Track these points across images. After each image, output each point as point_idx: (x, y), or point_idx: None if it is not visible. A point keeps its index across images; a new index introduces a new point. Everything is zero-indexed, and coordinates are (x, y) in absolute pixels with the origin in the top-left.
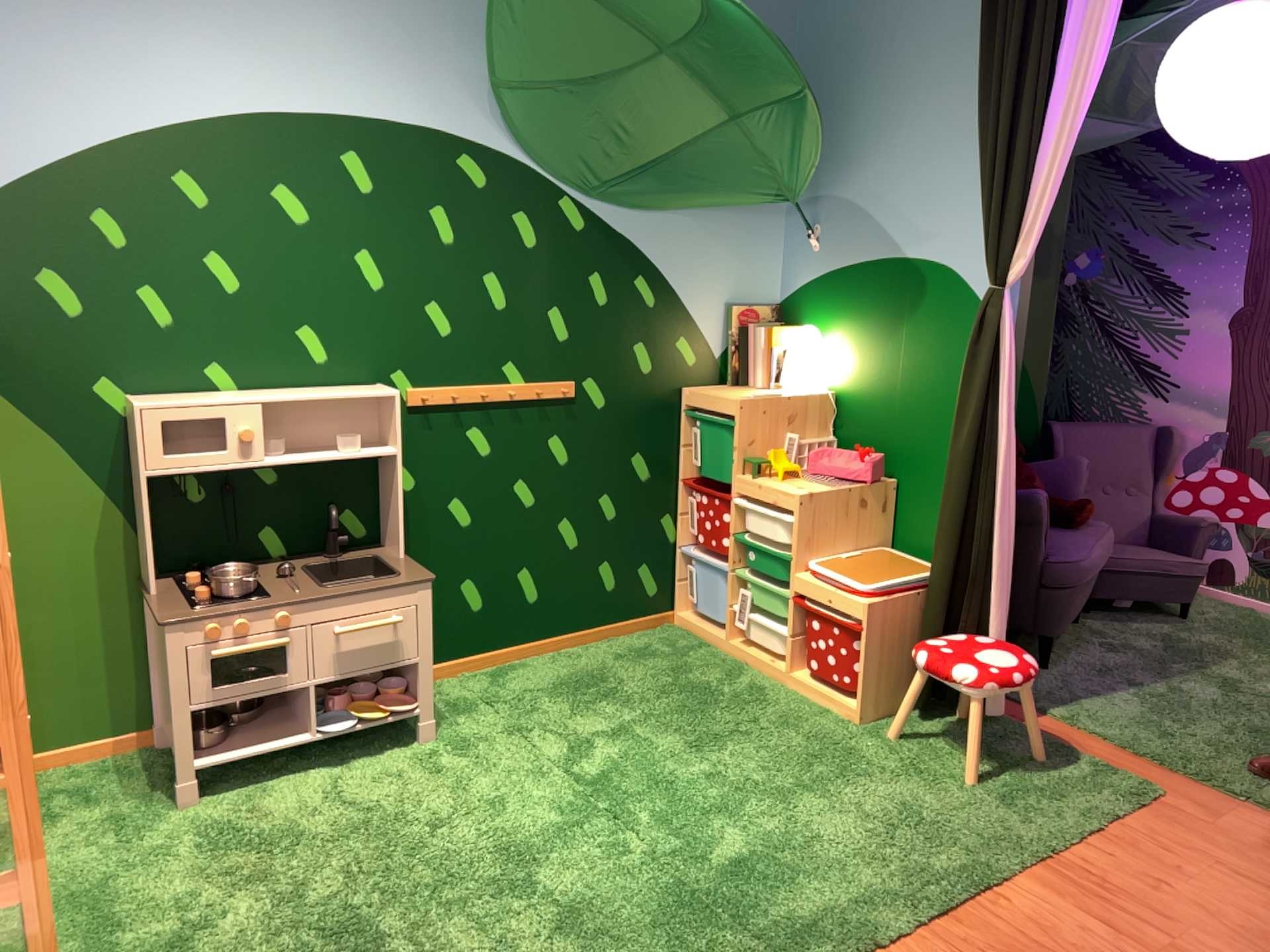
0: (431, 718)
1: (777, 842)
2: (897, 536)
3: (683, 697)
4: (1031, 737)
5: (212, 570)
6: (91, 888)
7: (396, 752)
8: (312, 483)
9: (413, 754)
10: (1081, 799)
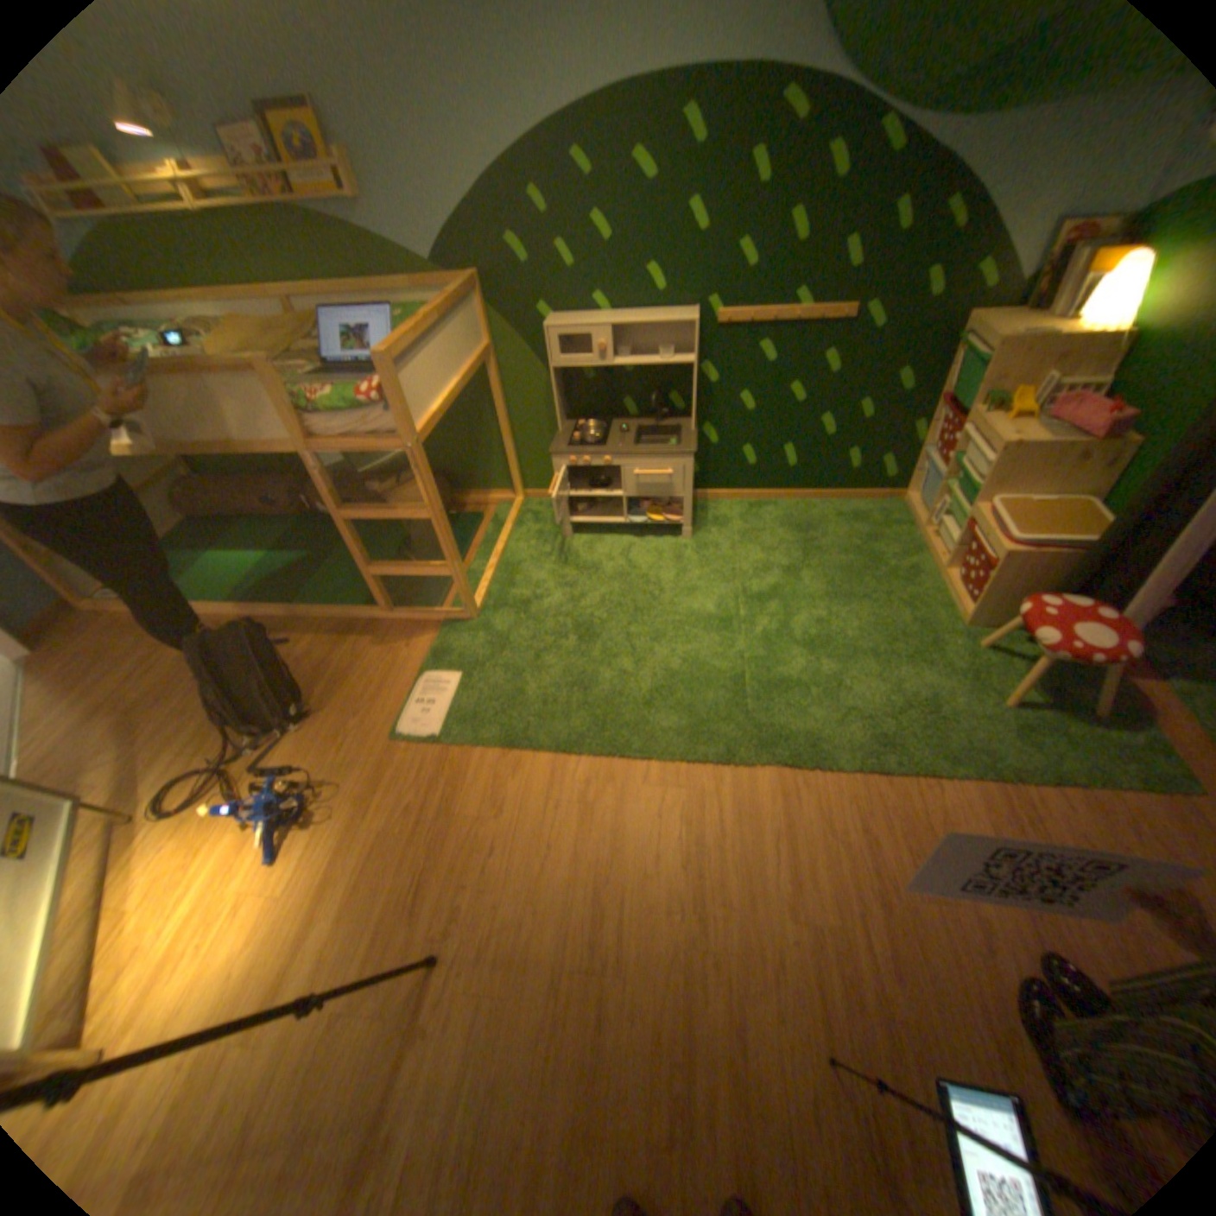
0: (688, 528)
1: (819, 681)
2: (1114, 491)
3: (855, 560)
4: (1105, 698)
5: (594, 421)
6: (515, 565)
7: (667, 540)
8: (652, 375)
9: (674, 545)
10: (1098, 763)
